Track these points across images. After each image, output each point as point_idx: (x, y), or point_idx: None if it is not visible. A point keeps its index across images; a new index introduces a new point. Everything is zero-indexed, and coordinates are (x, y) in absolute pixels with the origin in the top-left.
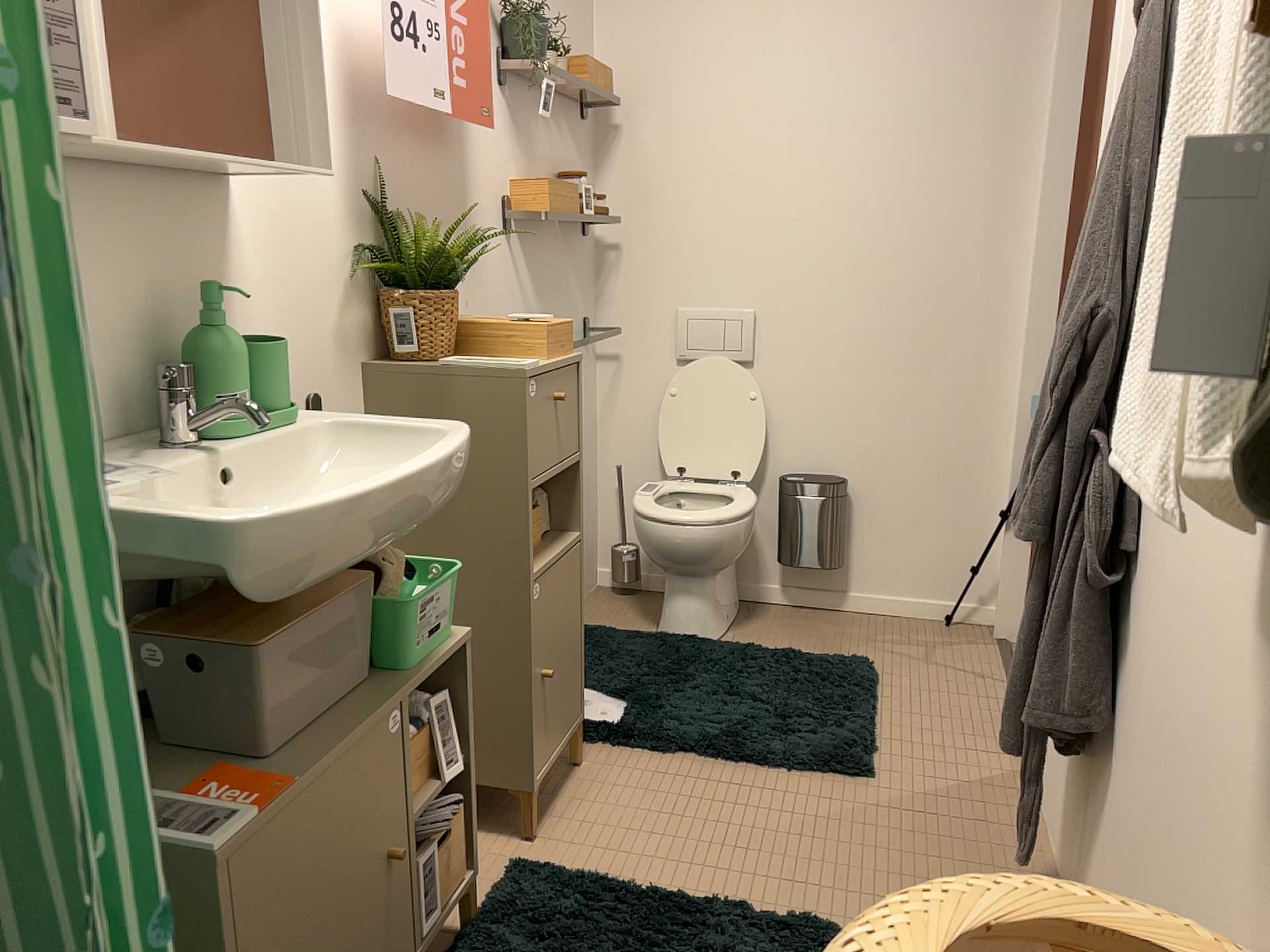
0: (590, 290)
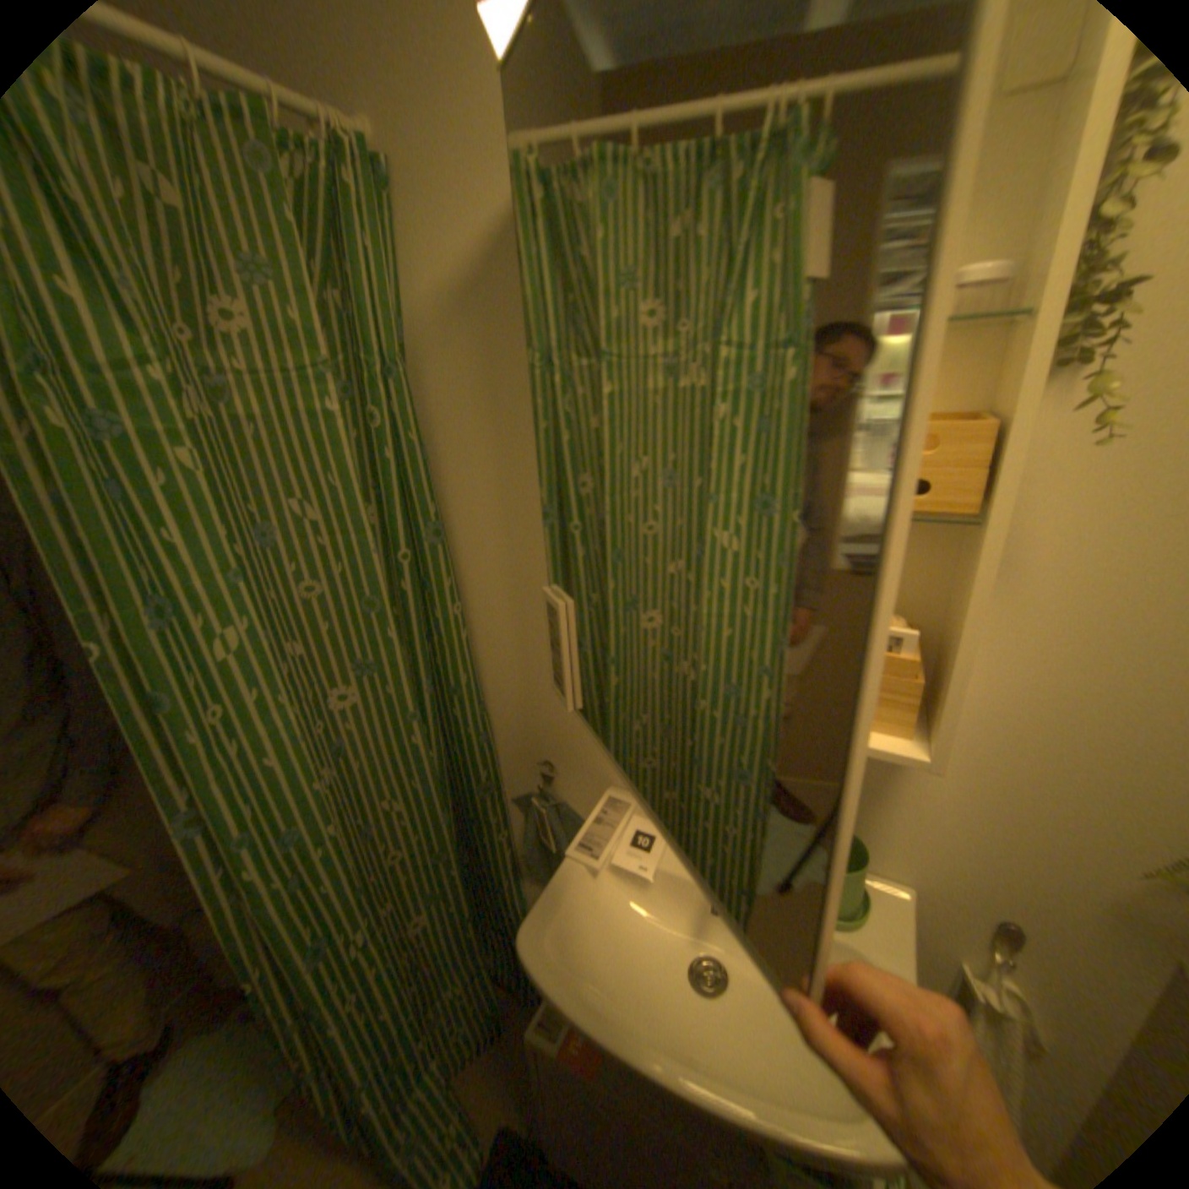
0: None
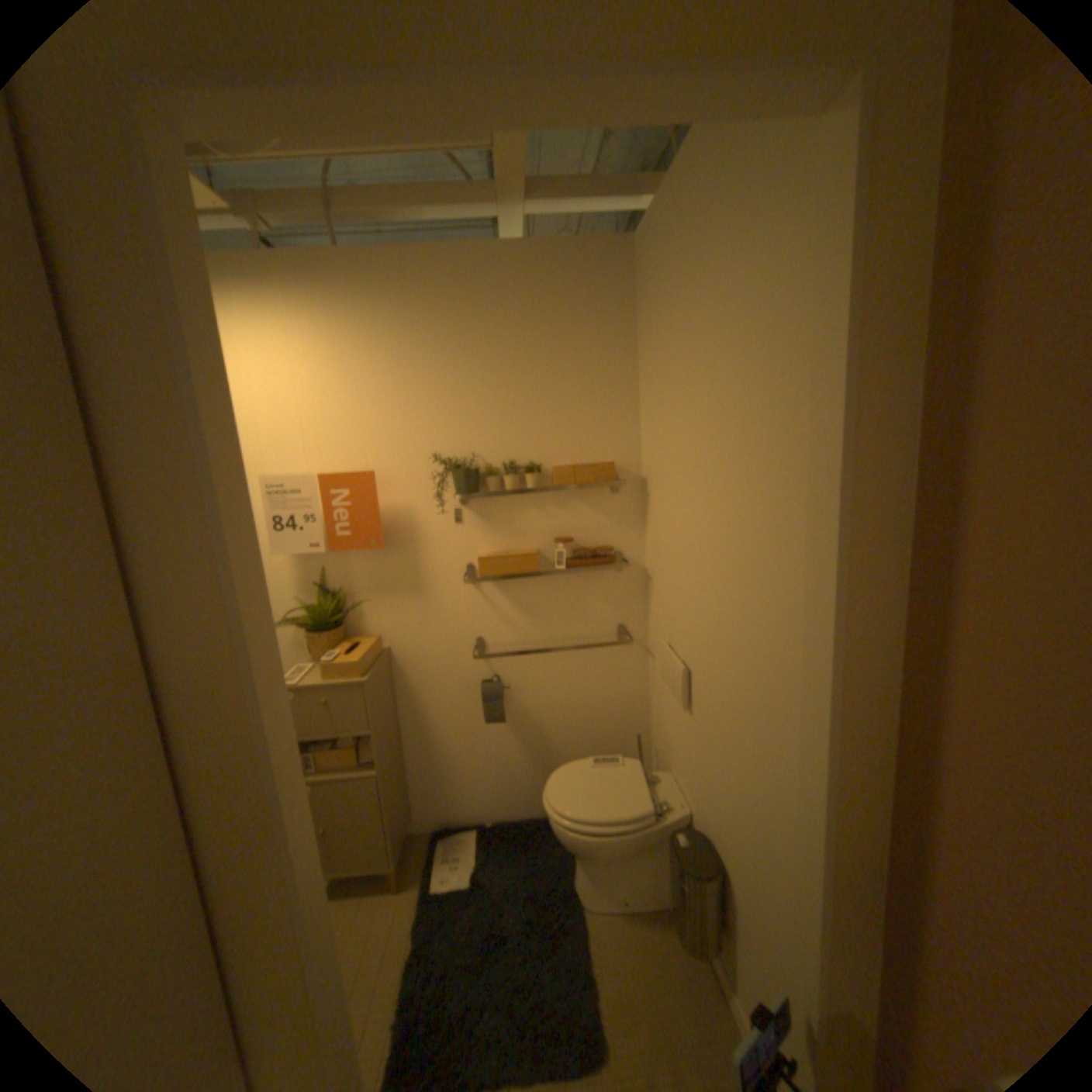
0: (627, 601)
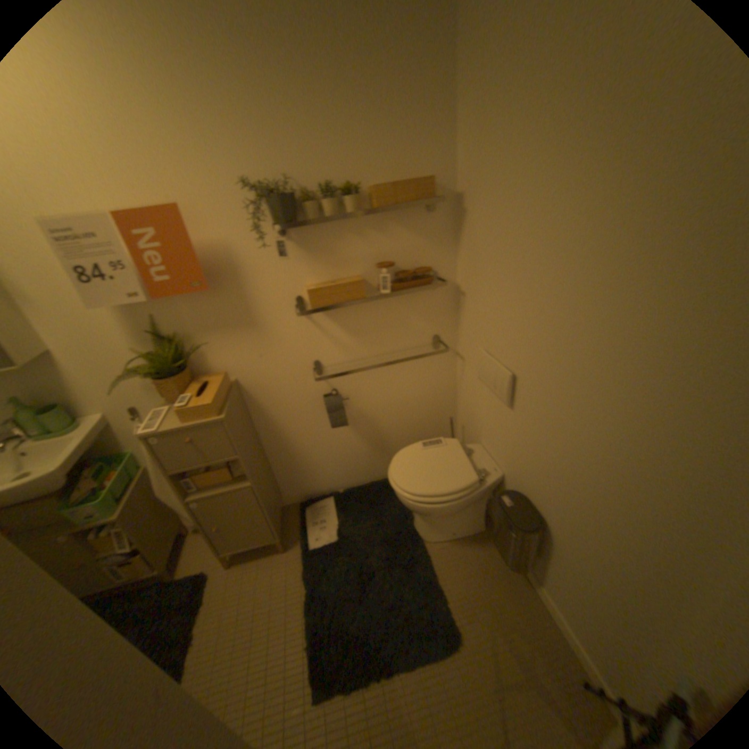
0: (441, 314)
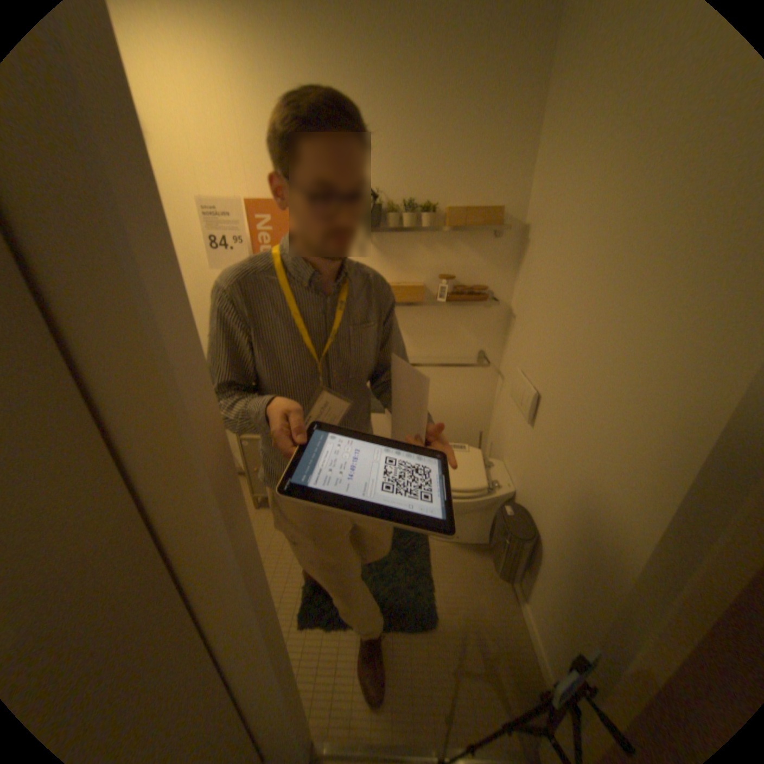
0: (490, 332)
